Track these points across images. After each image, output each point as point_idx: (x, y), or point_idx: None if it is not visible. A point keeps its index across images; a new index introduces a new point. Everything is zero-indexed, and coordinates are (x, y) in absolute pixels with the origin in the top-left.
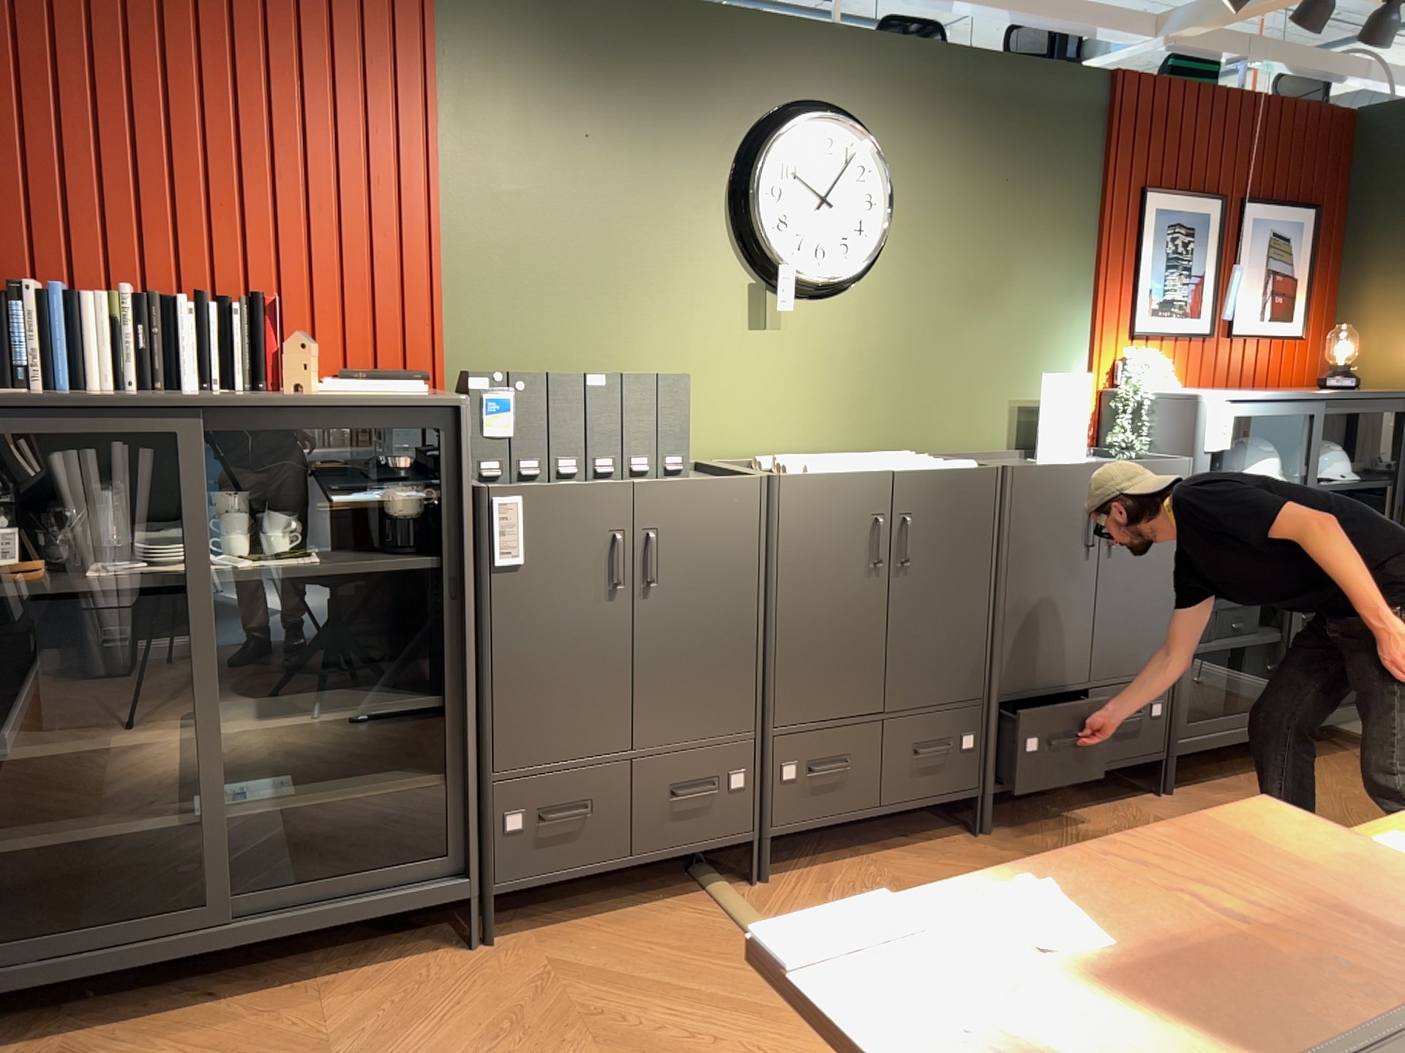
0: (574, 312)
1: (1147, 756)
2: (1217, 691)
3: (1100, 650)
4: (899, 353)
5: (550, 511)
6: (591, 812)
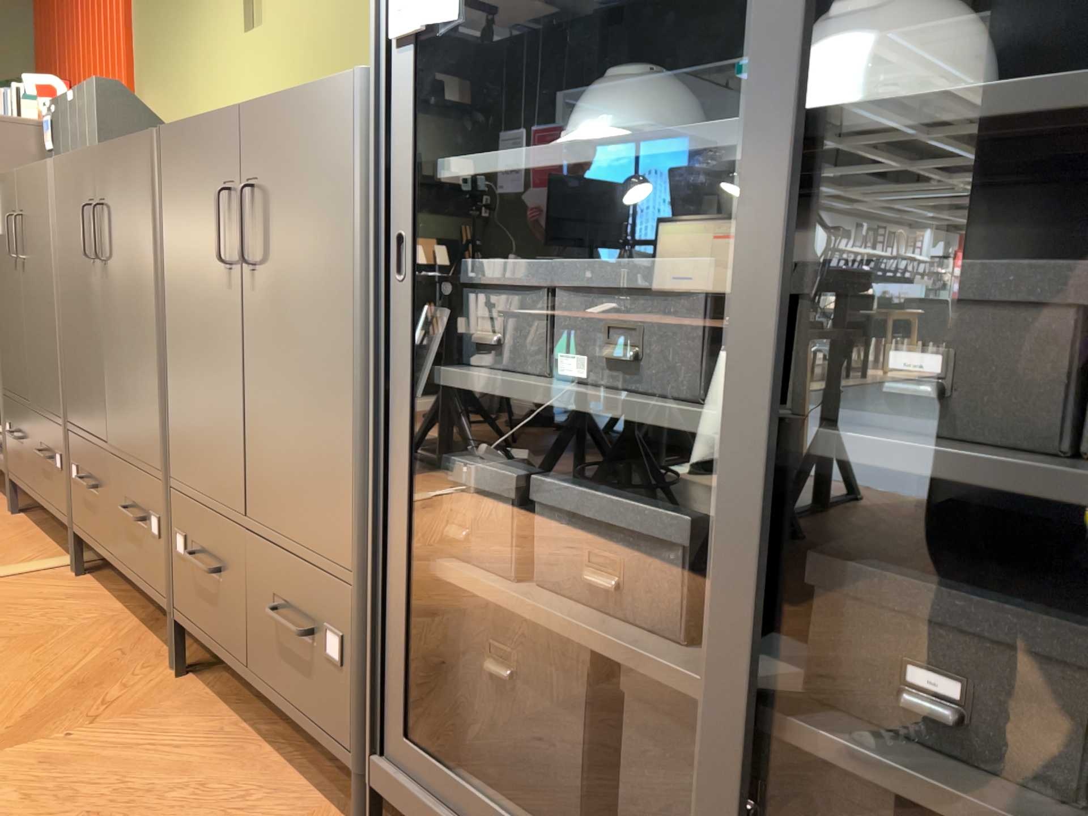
0: (172, 56)
1: (325, 736)
2: (558, 746)
3: (252, 465)
4: (344, 20)
5: (1, 196)
6: (24, 441)
